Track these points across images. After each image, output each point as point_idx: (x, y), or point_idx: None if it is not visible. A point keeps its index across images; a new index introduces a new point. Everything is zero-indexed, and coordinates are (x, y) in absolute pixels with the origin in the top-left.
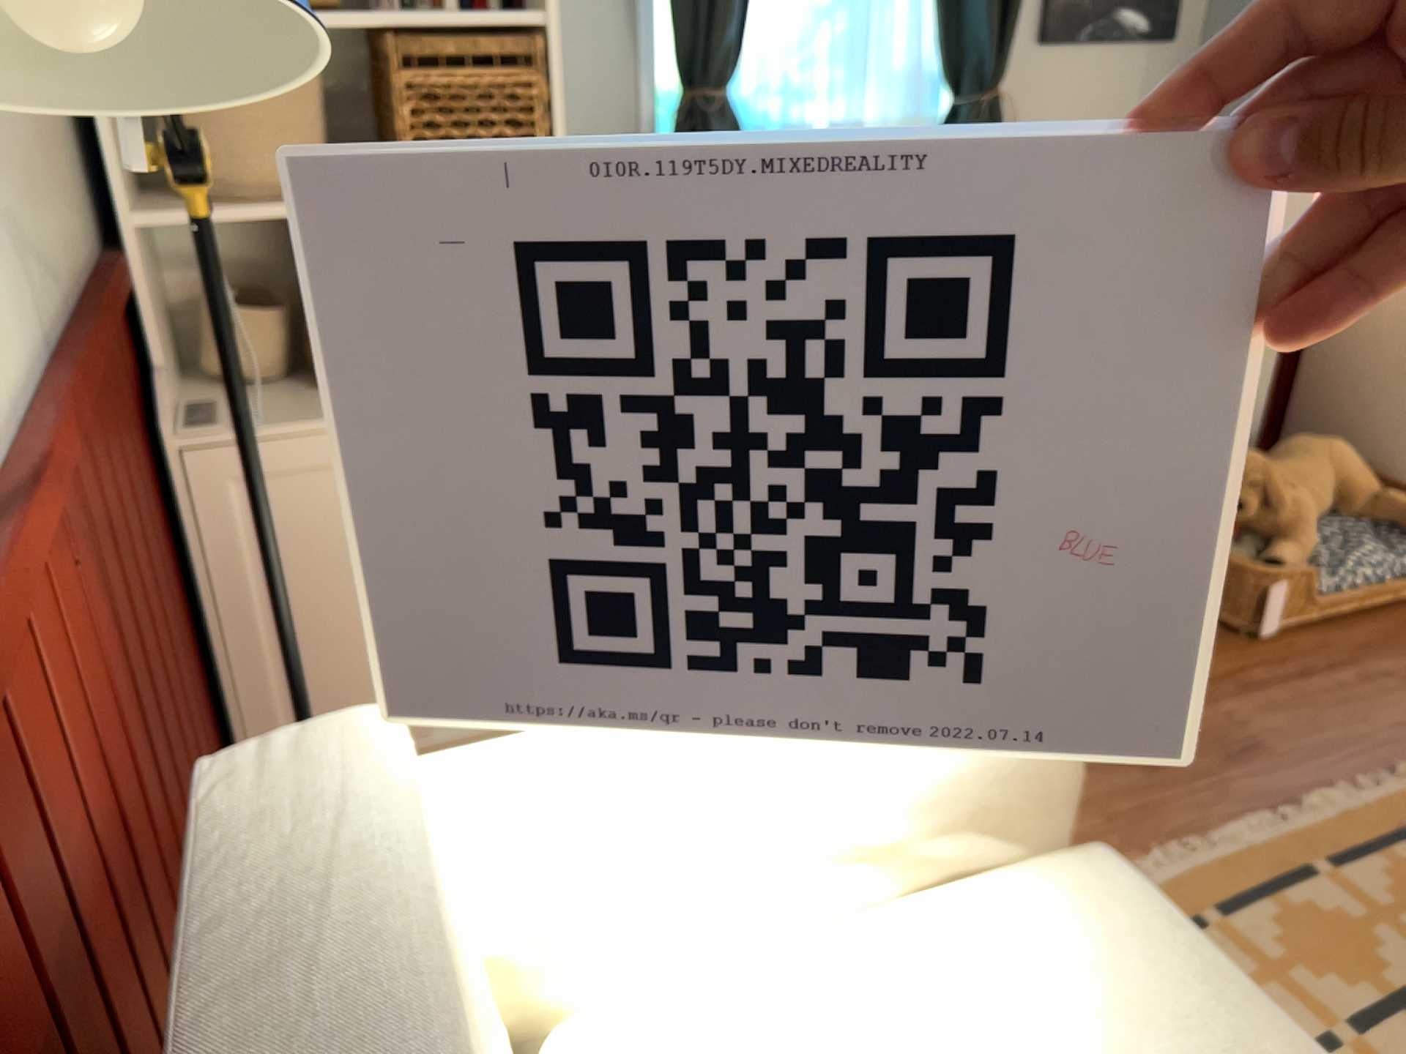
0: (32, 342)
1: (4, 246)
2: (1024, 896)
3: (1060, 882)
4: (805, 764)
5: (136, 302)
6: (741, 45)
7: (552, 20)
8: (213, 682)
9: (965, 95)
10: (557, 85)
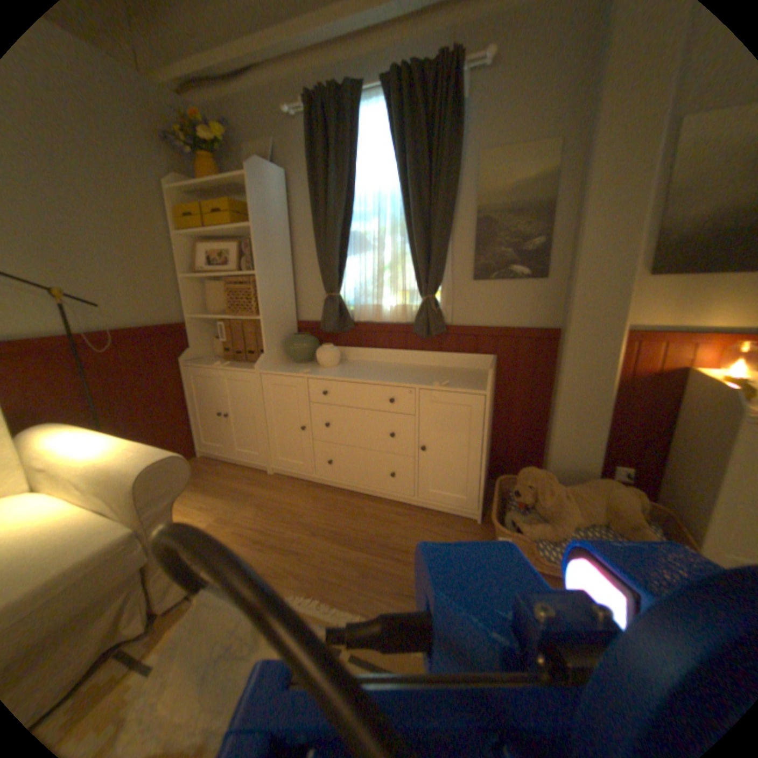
0: (85, 328)
1: (81, 309)
2: (96, 525)
3: (106, 529)
4: (85, 456)
5: (188, 333)
6: (340, 280)
7: (258, 272)
8: (190, 421)
9: (423, 297)
10: (260, 289)
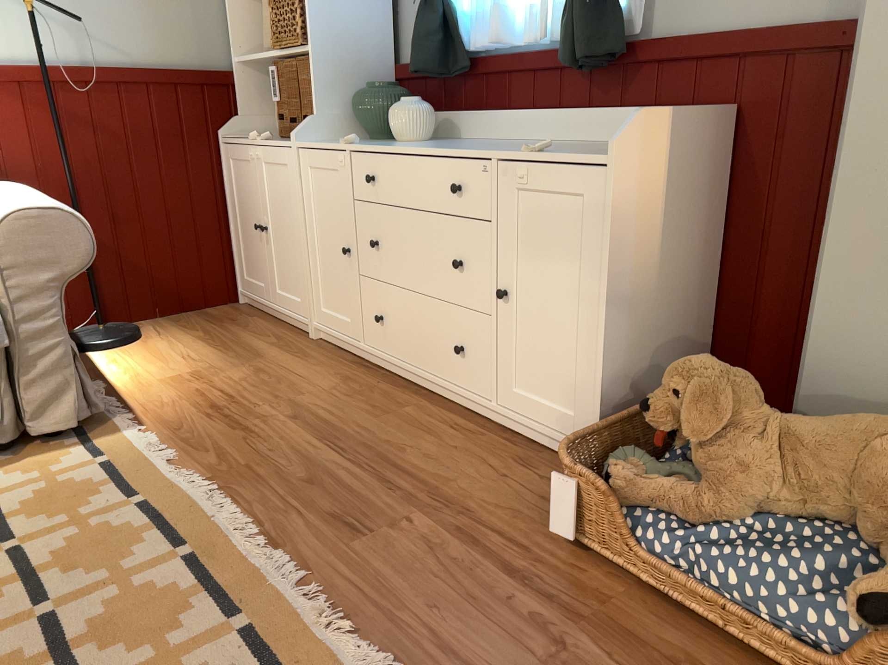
0: (80, 64)
1: (76, 35)
2: None
3: None
4: None
5: (237, 93)
6: None
7: None
8: (230, 242)
9: None
10: None
